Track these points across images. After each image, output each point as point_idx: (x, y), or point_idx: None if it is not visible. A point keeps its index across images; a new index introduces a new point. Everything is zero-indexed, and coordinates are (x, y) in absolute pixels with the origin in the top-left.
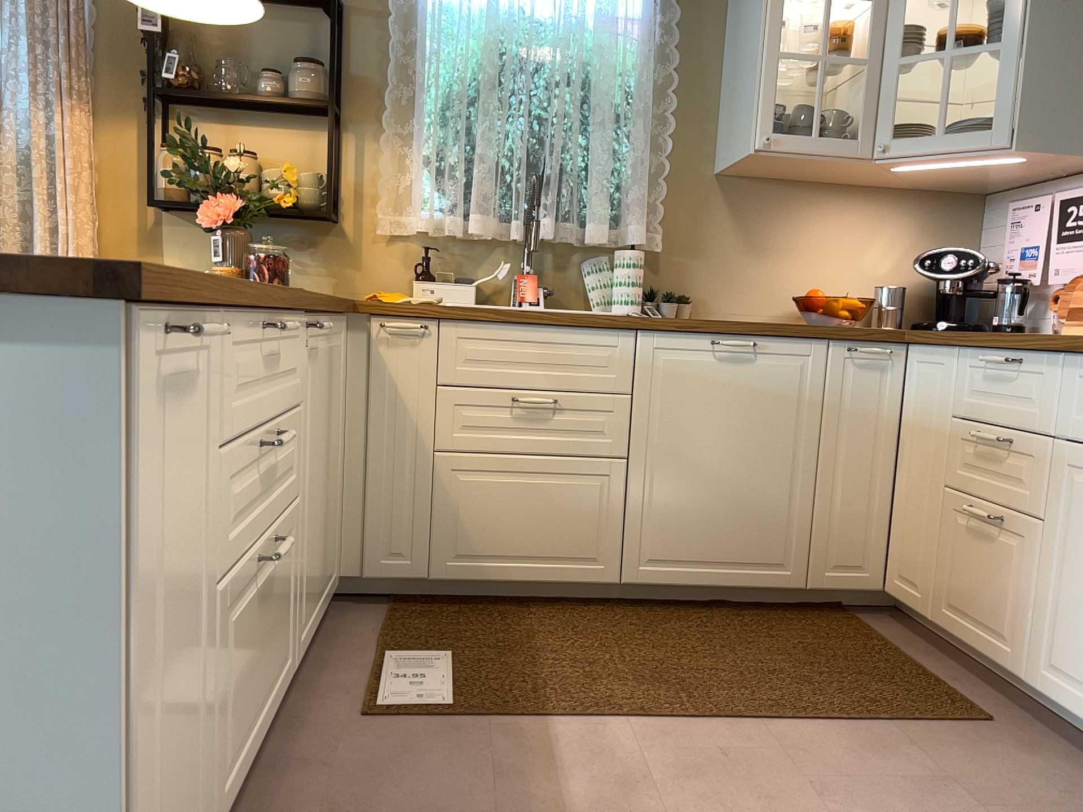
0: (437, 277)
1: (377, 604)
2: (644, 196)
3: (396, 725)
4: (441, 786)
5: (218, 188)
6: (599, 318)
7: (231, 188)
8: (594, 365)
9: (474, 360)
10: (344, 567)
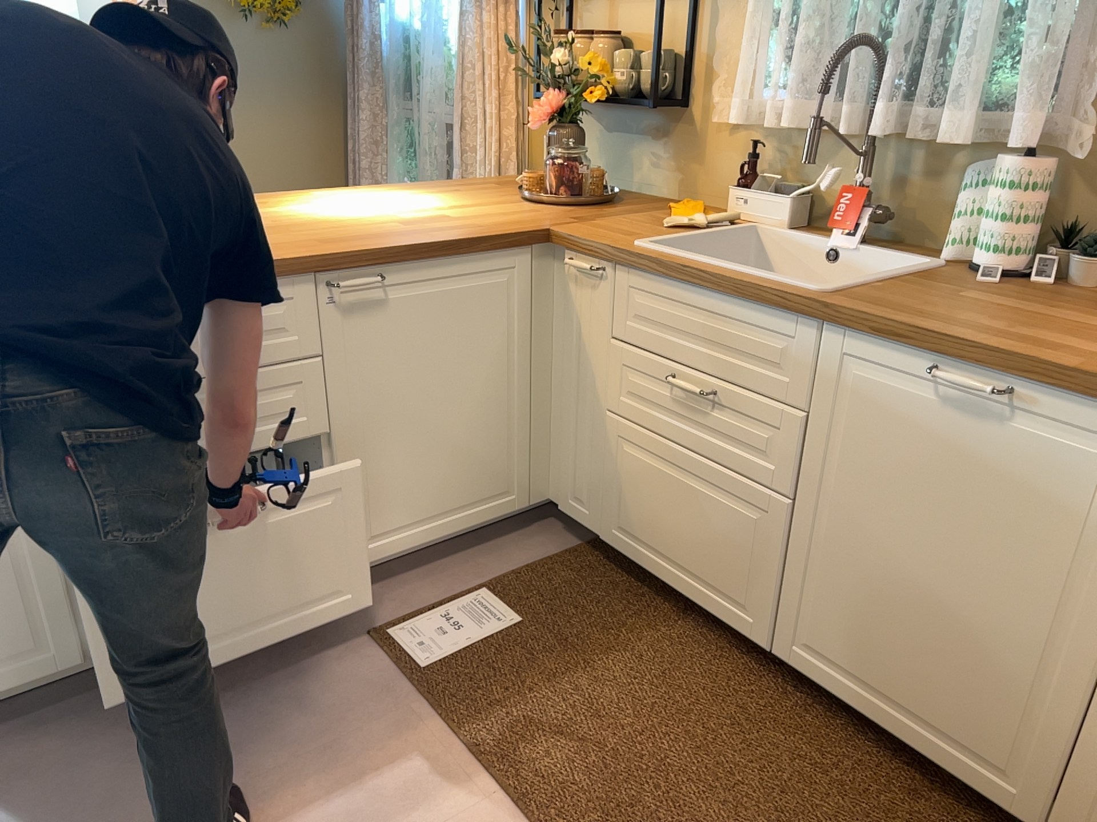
0: (757, 185)
1: (577, 537)
2: (1089, 55)
3: (374, 655)
4: (298, 723)
5: (552, 84)
6: (768, 294)
7: (555, 85)
8: (763, 359)
9: (644, 317)
10: (551, 492)
